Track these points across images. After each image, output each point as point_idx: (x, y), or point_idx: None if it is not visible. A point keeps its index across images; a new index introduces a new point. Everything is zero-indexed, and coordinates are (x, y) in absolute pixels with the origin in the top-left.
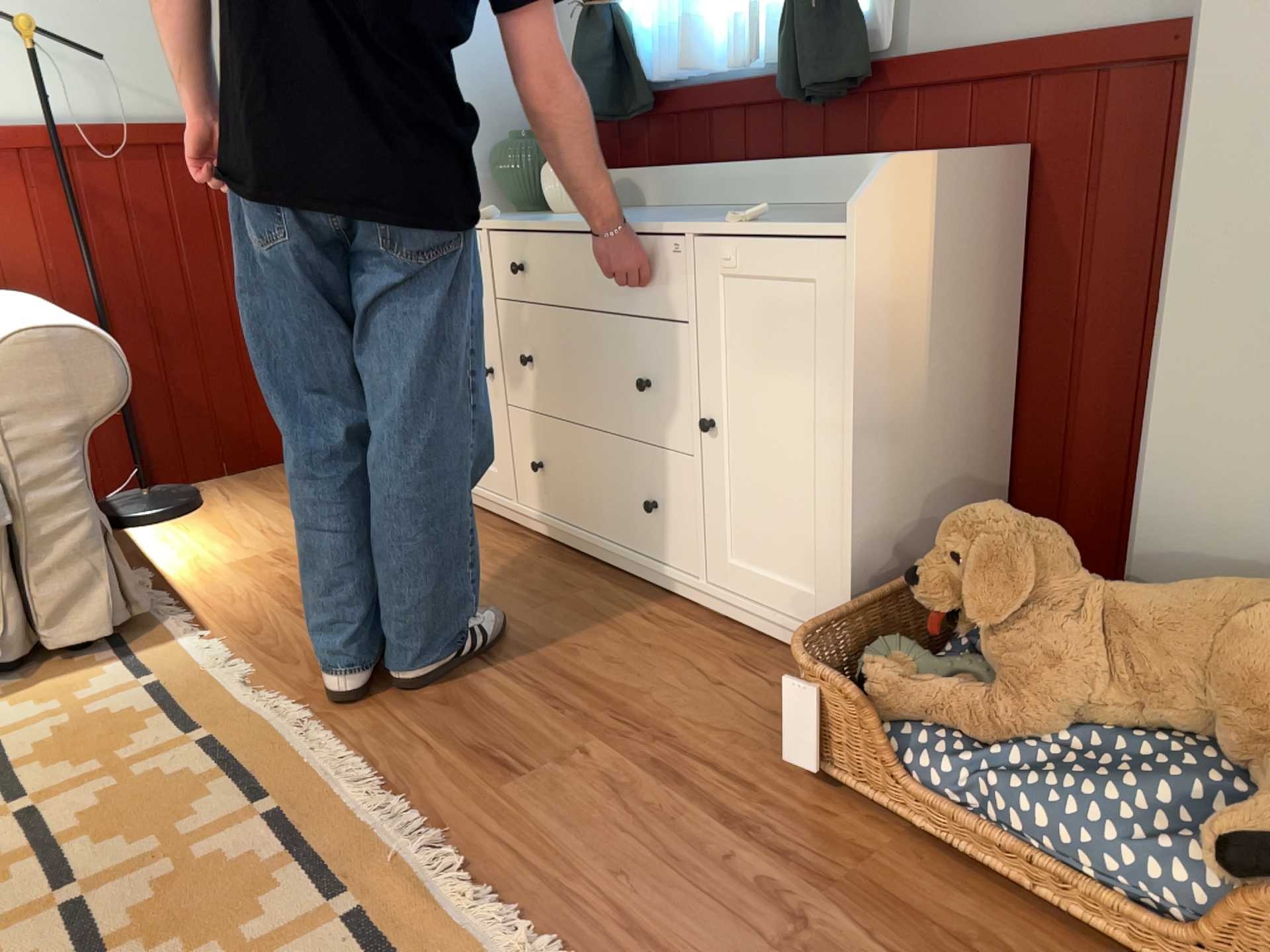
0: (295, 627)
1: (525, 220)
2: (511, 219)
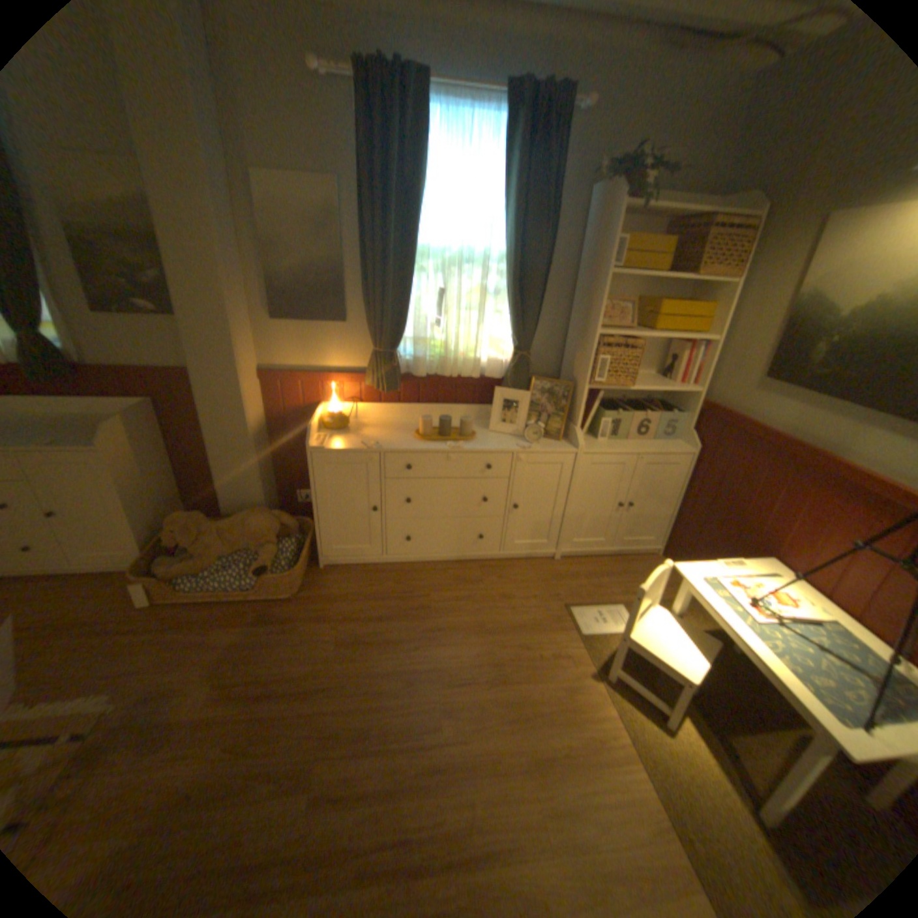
0: None
1: None
2: None
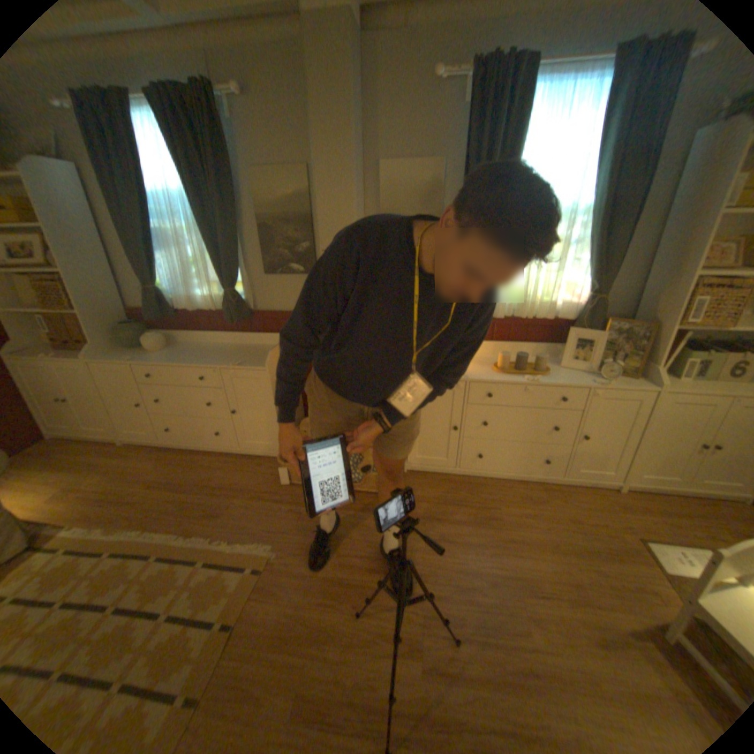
0: (102, 512)
1: (144, 360)
2: (137, 360)
